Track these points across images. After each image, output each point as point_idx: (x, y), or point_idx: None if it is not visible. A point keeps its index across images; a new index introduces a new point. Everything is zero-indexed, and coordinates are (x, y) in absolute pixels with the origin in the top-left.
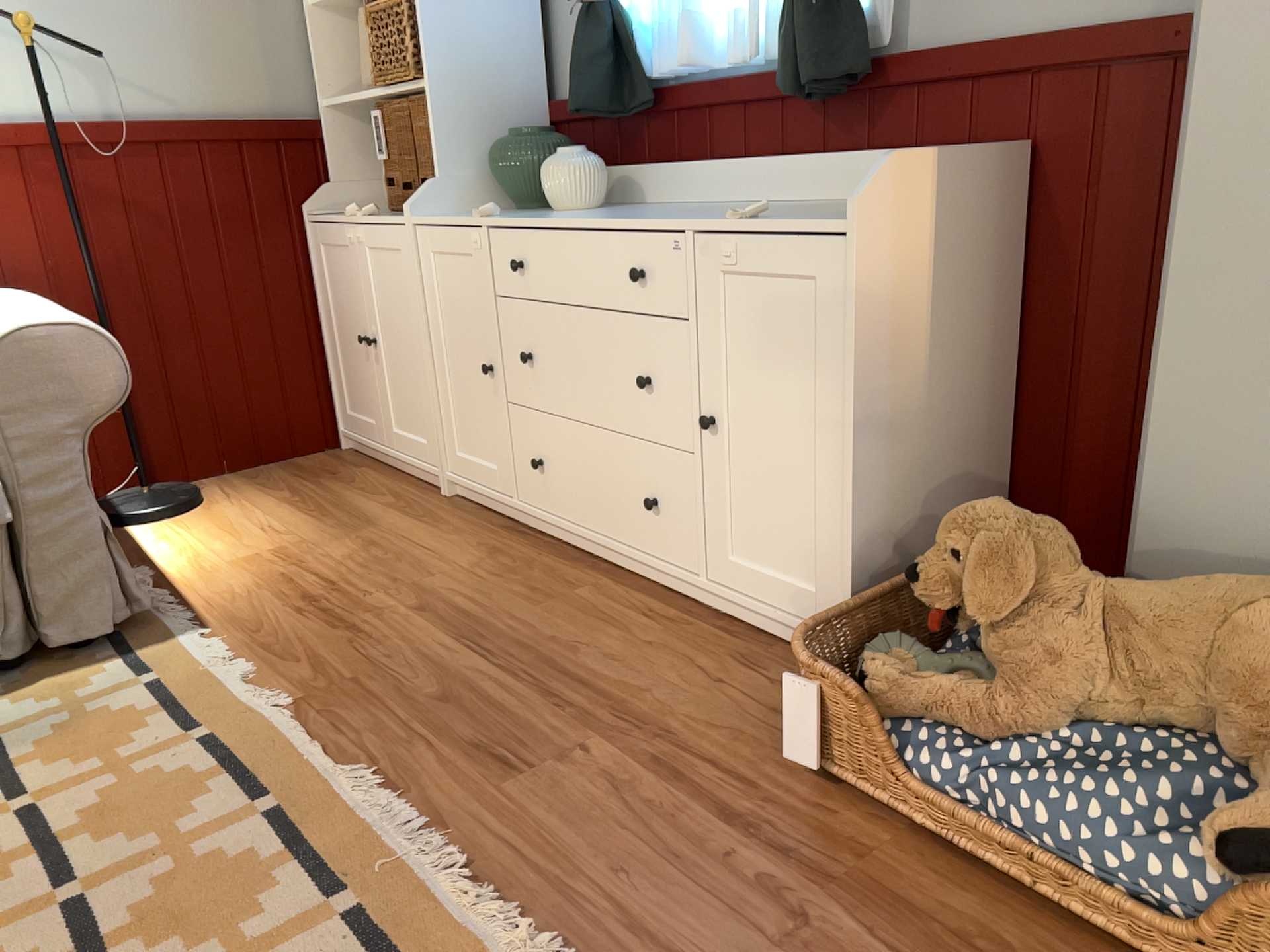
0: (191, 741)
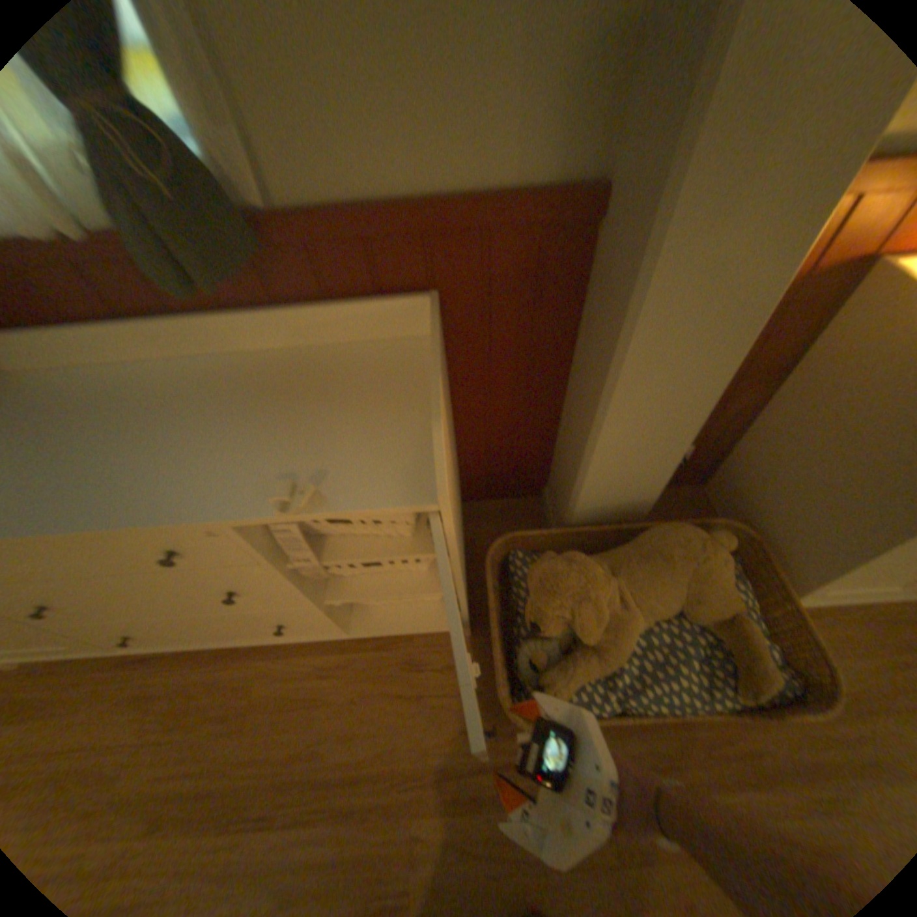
0: None
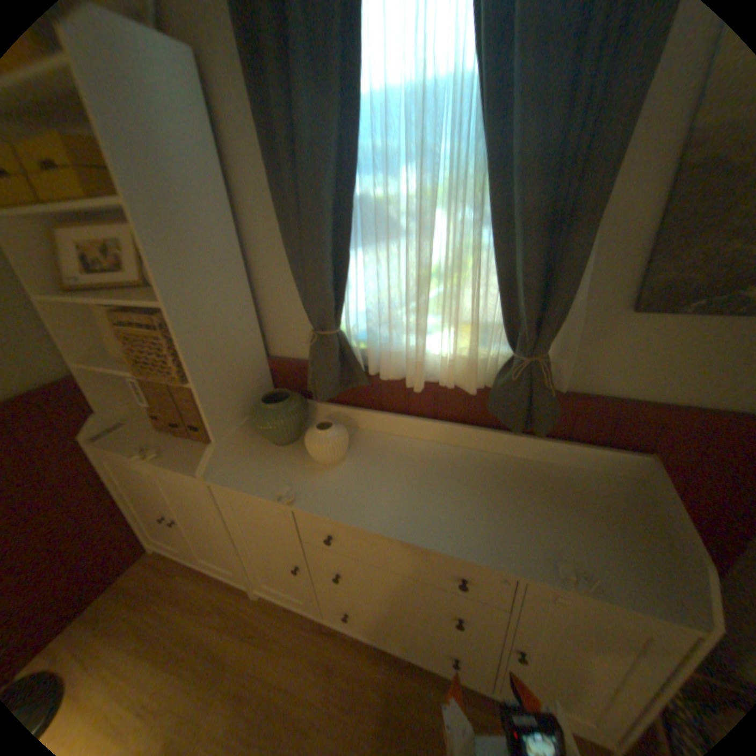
0: None
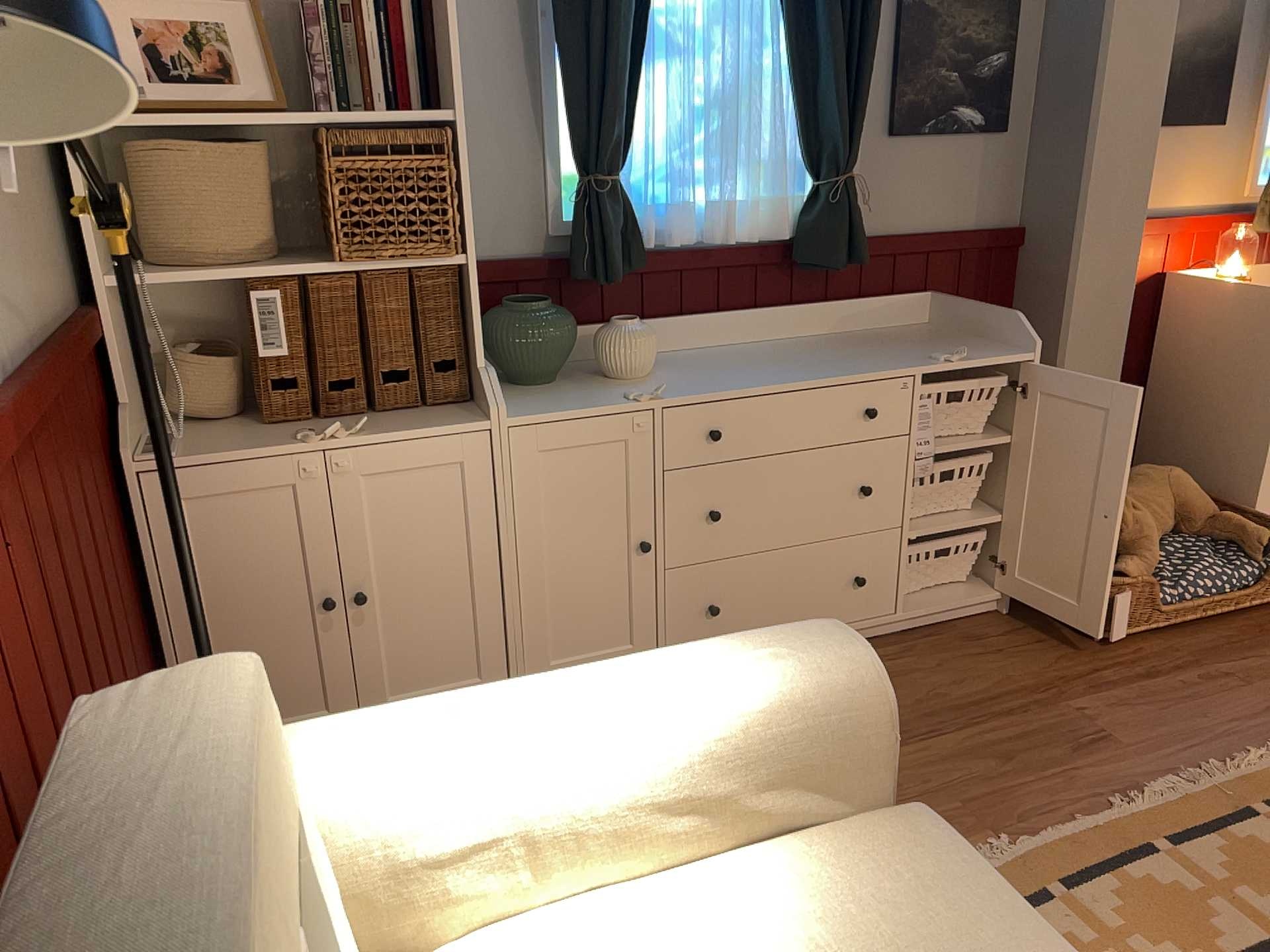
0: (1071, 898)
